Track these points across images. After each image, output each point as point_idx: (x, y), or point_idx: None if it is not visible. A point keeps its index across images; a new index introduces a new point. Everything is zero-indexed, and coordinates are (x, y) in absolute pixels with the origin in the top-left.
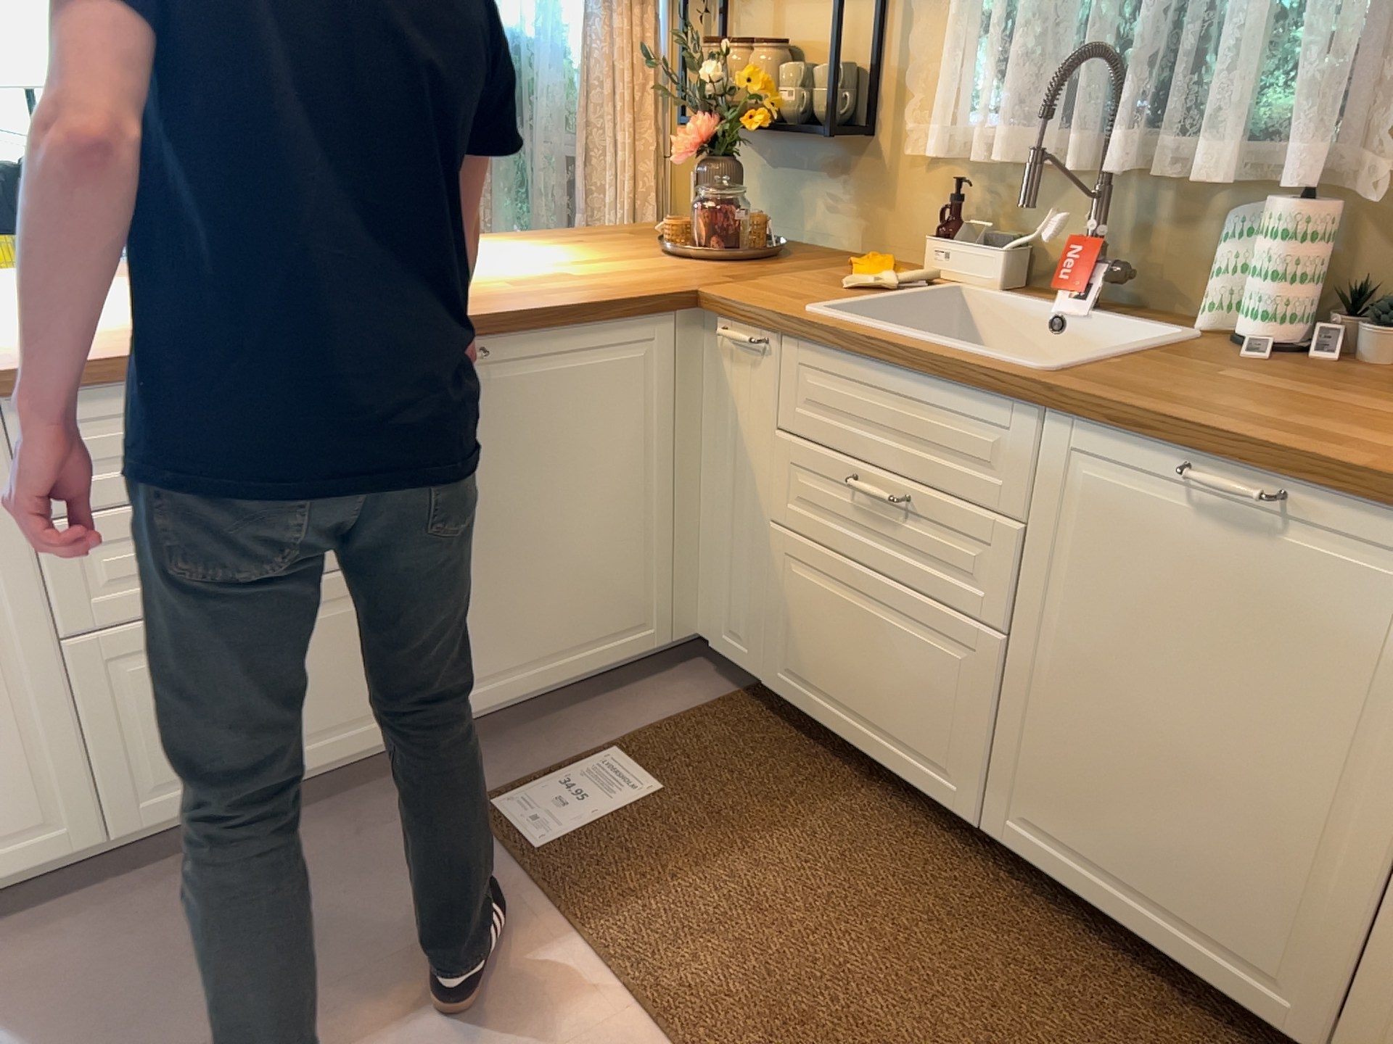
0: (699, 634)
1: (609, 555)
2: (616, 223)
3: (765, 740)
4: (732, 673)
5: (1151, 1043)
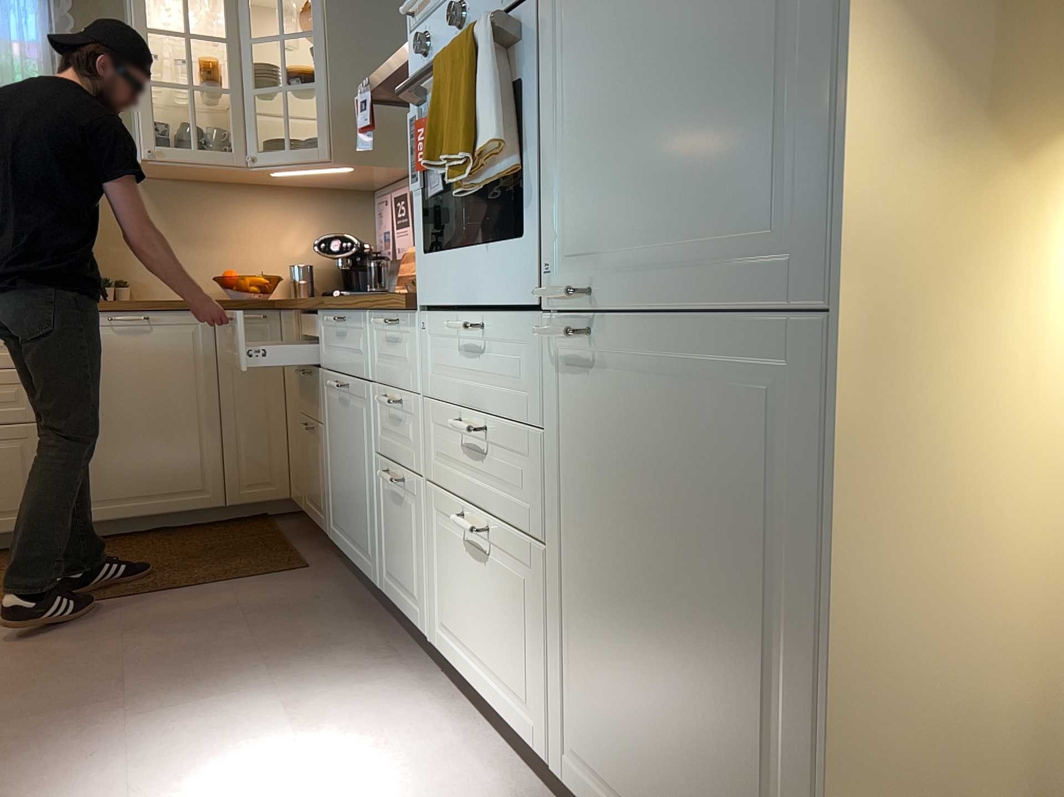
0: None
1: None
2: None
3: None
4: None
5: (176, 540)
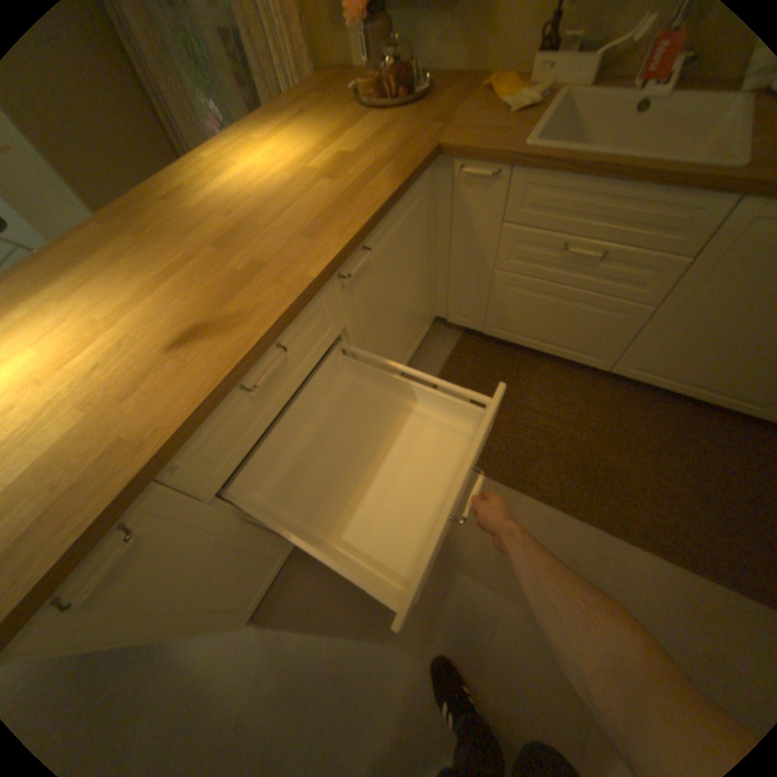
0: (437, 317)
1: (414, 310)
2: (287, 80)
3: (489, 356)
4: (452, 326)
5: (701, 432)
